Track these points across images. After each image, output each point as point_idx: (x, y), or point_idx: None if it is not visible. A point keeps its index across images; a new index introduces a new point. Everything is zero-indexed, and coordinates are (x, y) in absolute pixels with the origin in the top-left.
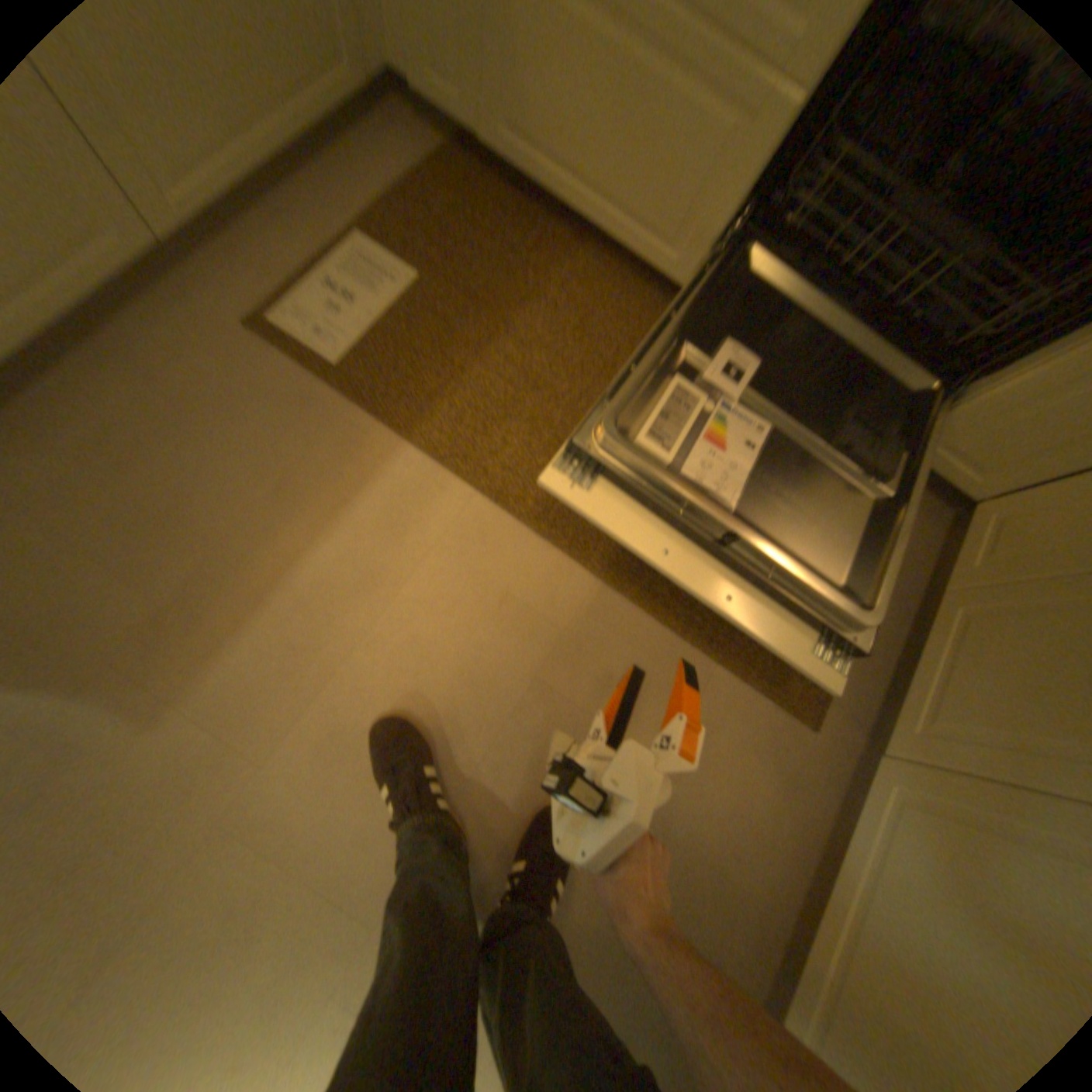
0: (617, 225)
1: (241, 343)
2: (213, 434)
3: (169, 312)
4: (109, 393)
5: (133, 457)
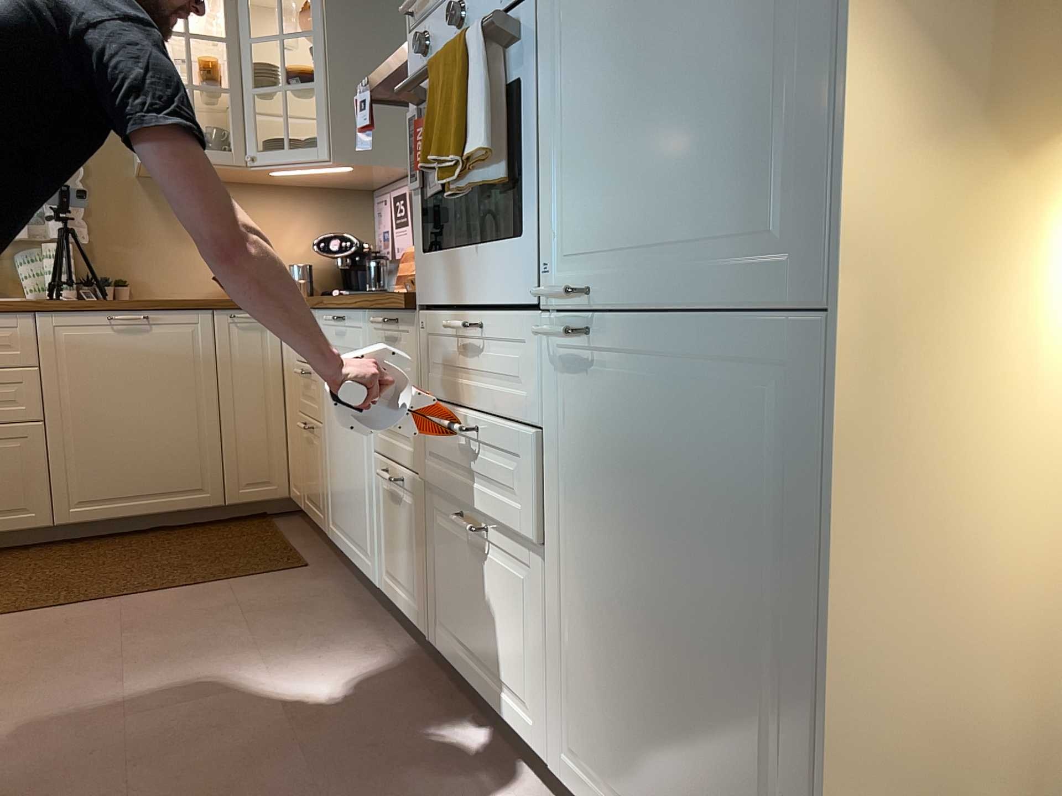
0: None
1: None
2: None
3: None
4: None
5: None
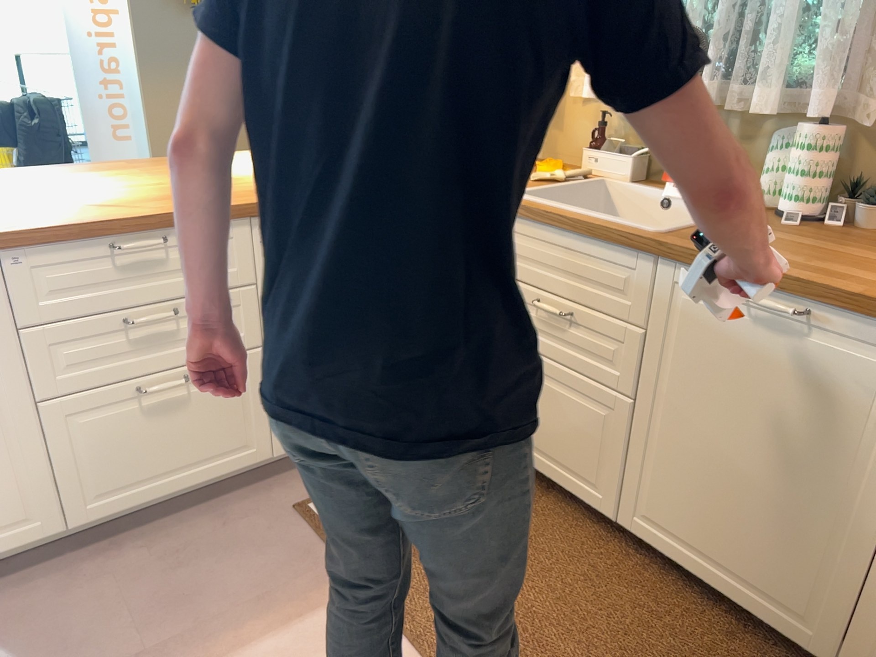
0: (560, 478)
1: (287, 517)
2: (242, 560)
3: (257, 497)
4: (200, 530)
5: (190, 564)
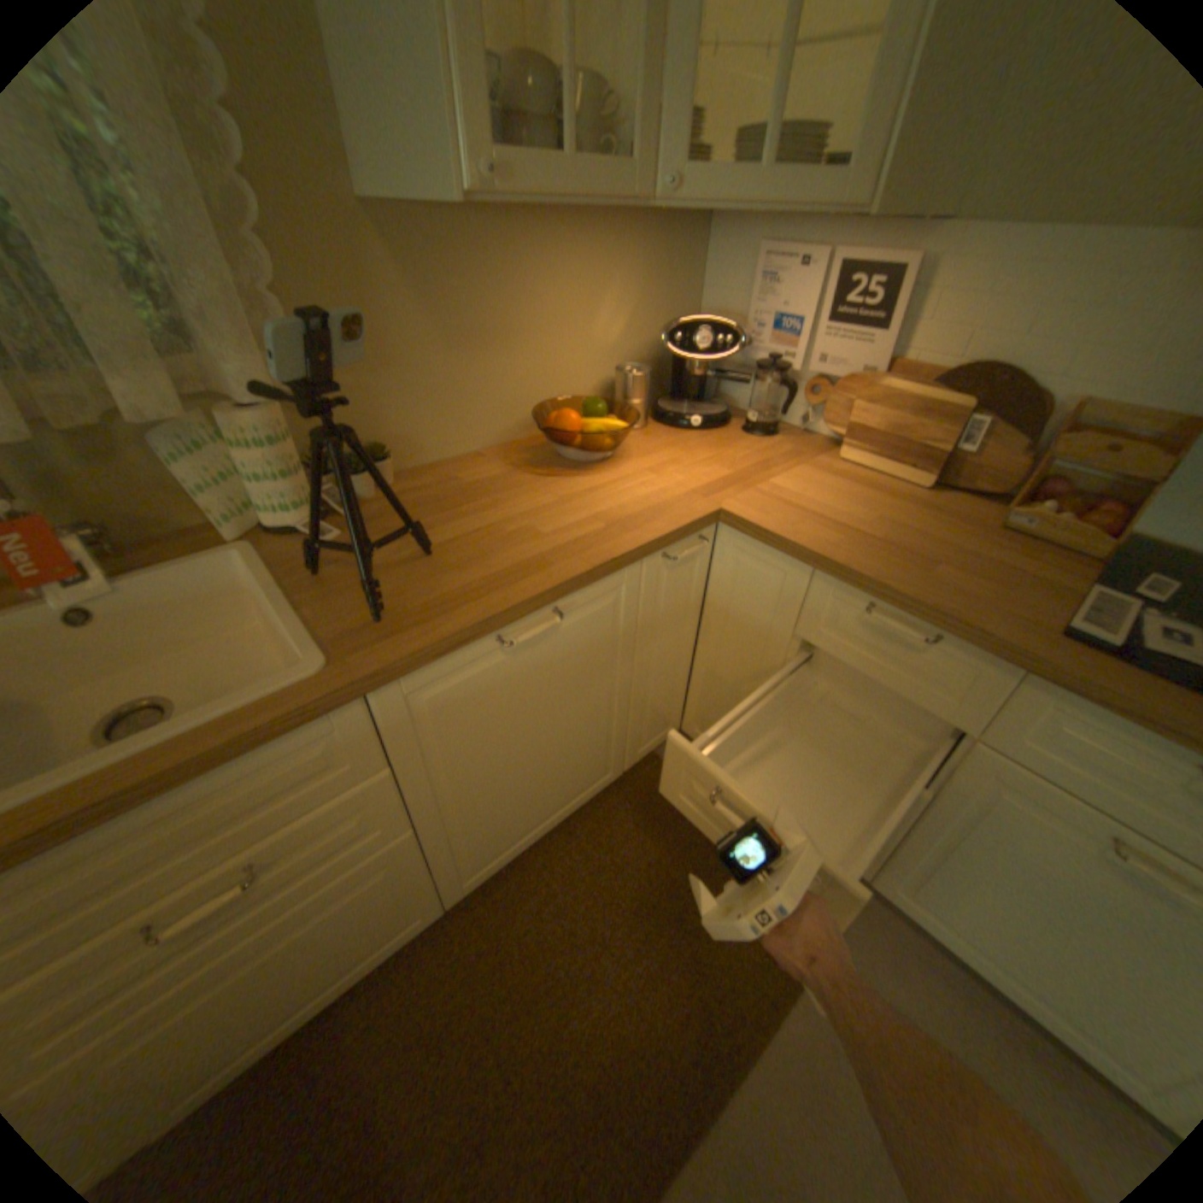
0: (358, 979)
1: None
2: None
3: None
4: None
5: None
